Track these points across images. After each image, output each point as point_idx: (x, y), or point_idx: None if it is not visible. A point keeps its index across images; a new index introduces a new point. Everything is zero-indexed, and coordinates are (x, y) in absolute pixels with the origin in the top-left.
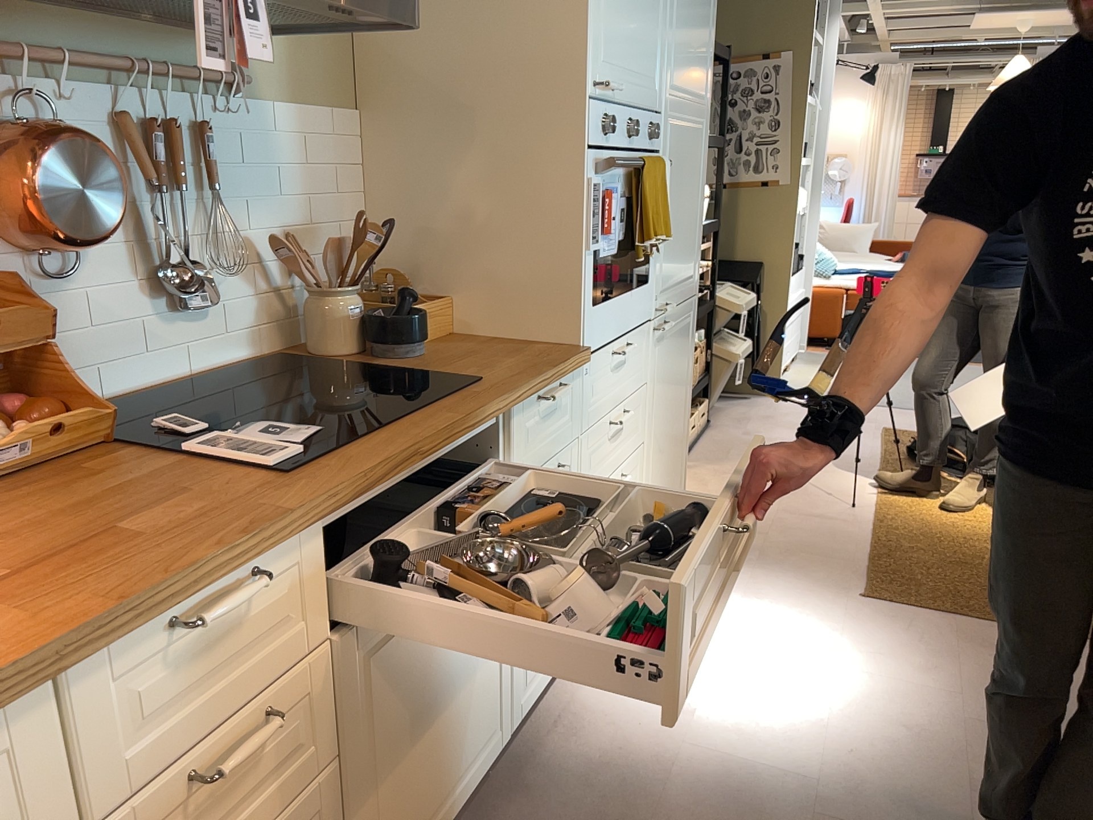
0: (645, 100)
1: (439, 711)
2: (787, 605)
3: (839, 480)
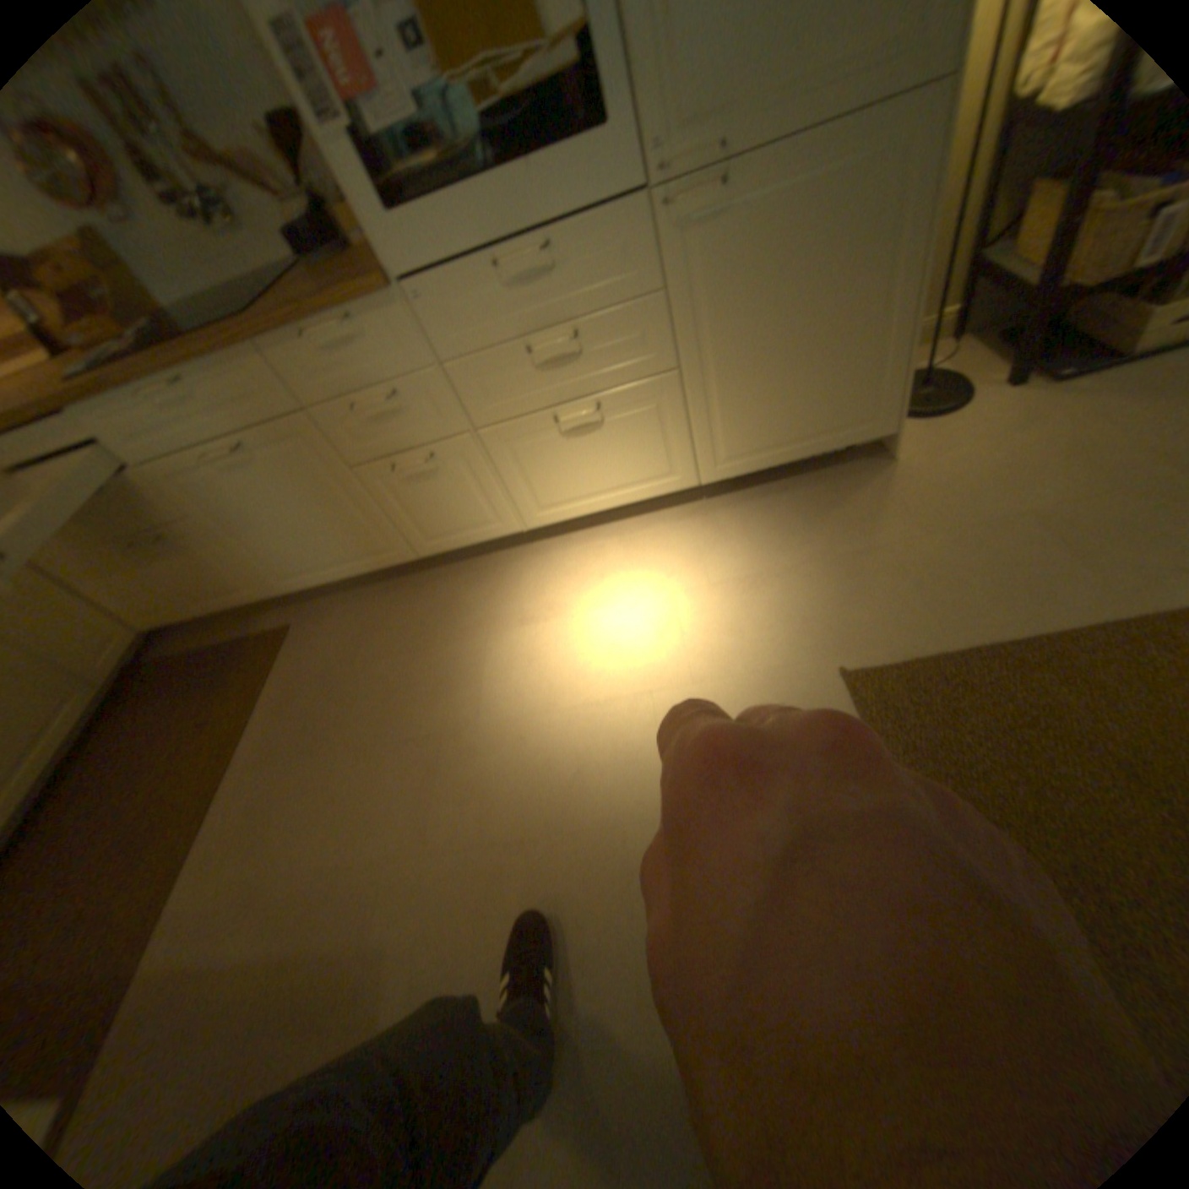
0: None
1: (290, 528)
2: (751, 619)
3: None
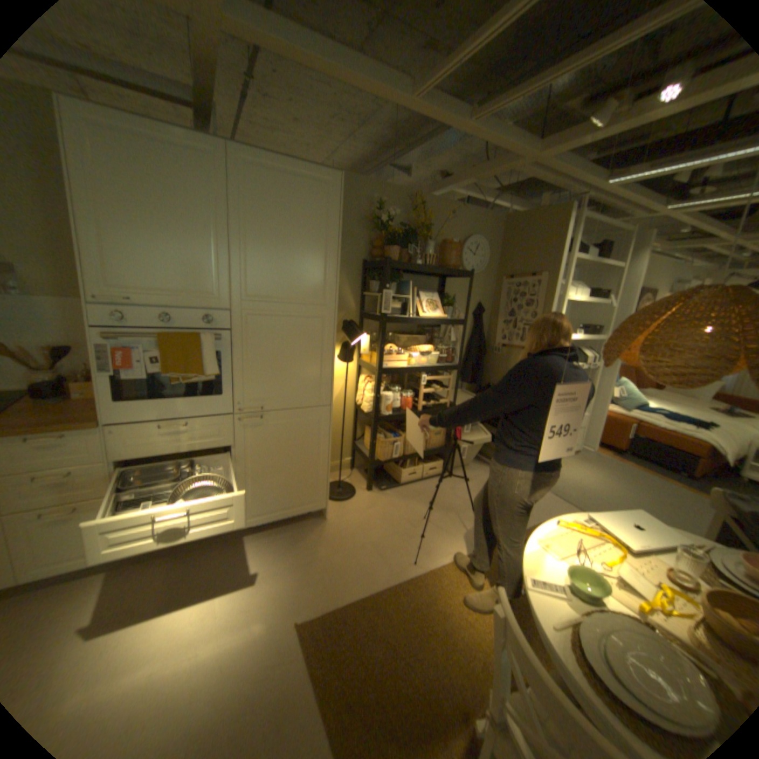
0: (192, 303)
1: None
2: (254, 604)
3: (444, 544)
